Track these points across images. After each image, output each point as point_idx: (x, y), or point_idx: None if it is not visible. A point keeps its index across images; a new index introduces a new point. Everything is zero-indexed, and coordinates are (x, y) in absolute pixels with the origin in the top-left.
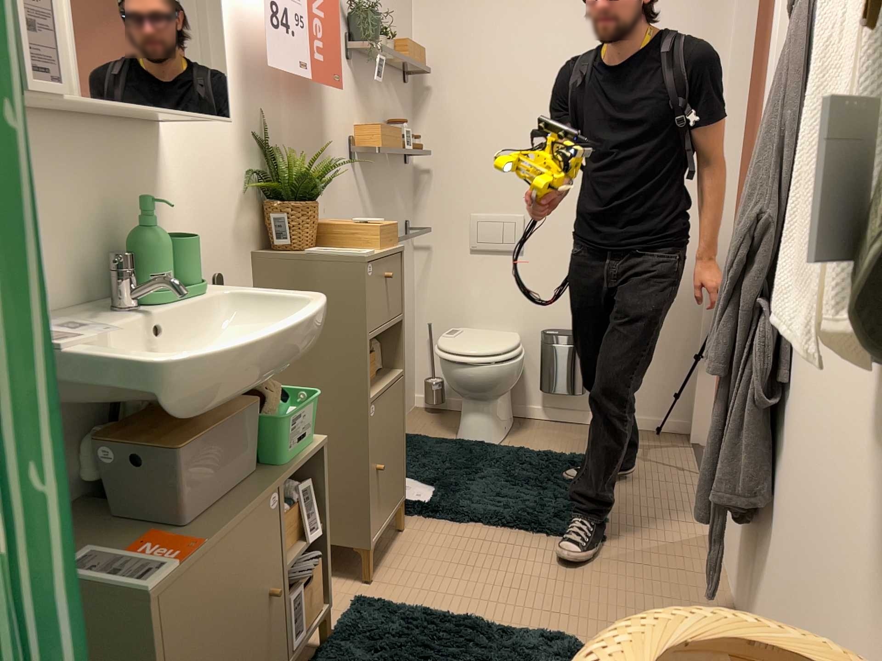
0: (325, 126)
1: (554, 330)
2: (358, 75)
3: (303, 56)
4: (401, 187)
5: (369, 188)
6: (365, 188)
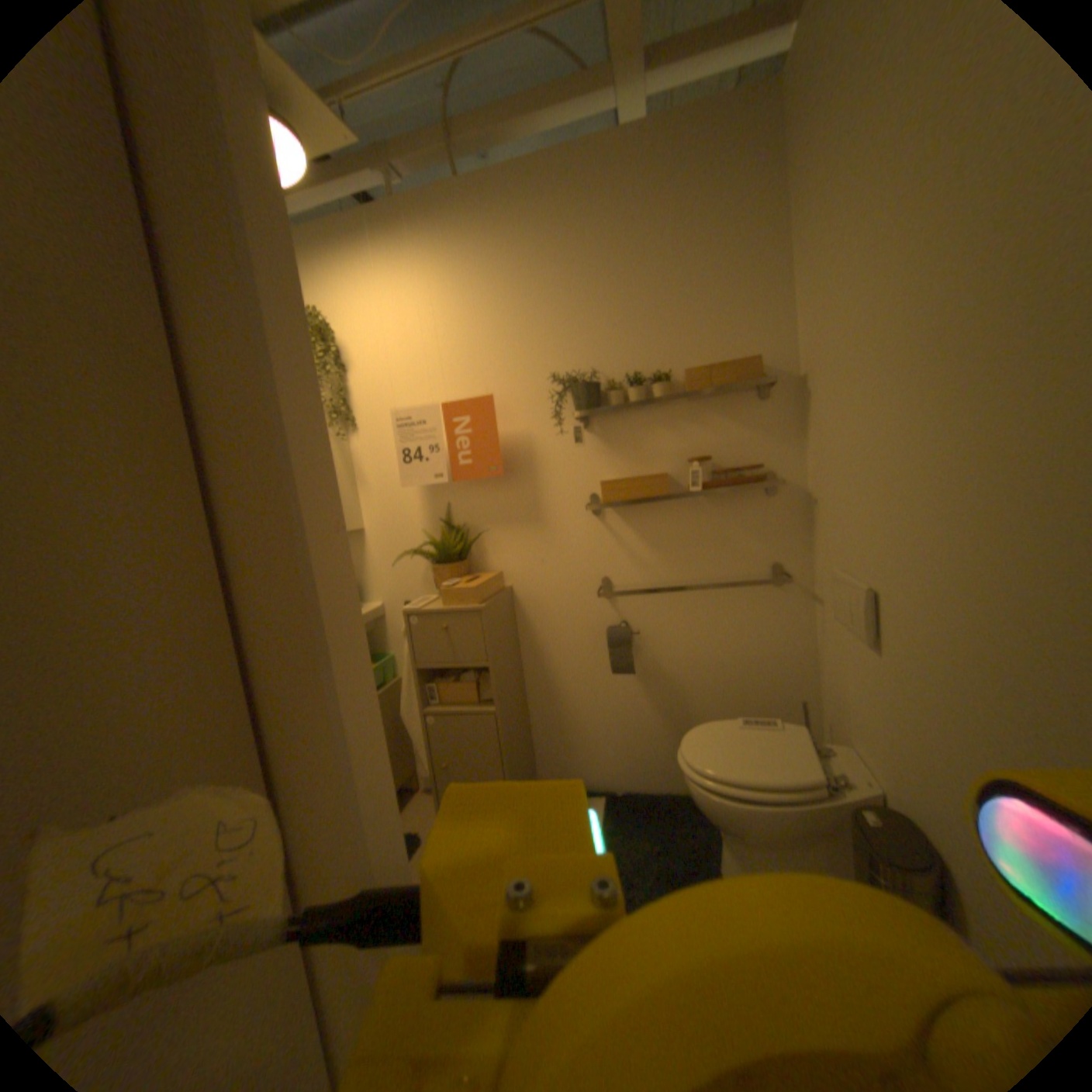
0: (539, 492)
1: (910, 821)
2: (608, 429)
3: (436, 467)
4: (754, 521)
5: (644, 532)
6: (632, 534)
